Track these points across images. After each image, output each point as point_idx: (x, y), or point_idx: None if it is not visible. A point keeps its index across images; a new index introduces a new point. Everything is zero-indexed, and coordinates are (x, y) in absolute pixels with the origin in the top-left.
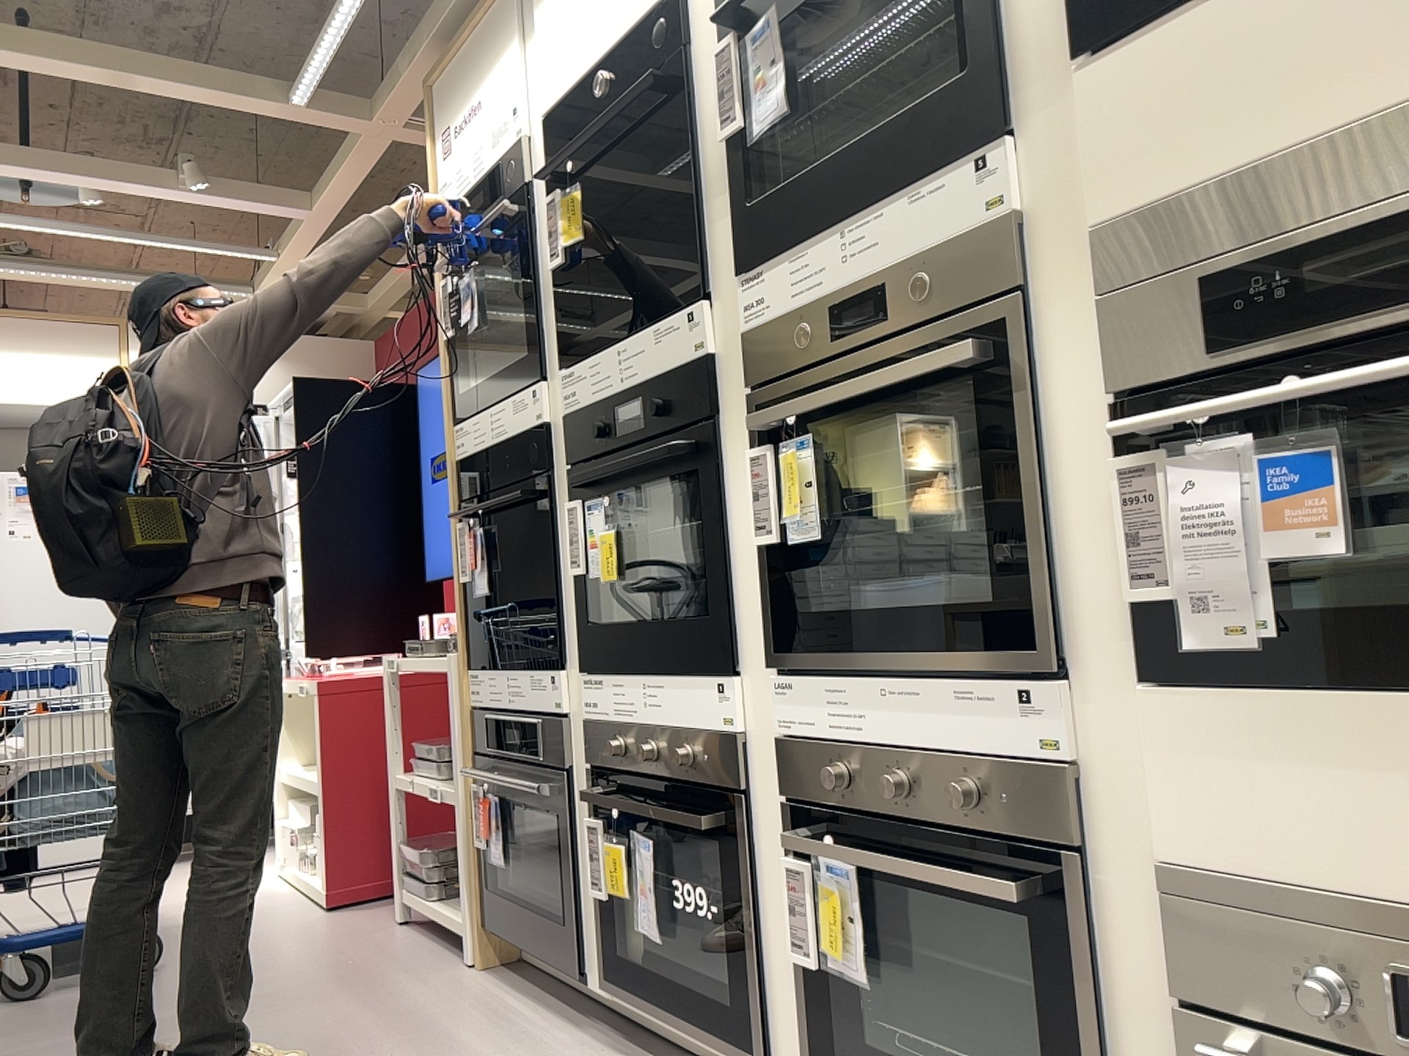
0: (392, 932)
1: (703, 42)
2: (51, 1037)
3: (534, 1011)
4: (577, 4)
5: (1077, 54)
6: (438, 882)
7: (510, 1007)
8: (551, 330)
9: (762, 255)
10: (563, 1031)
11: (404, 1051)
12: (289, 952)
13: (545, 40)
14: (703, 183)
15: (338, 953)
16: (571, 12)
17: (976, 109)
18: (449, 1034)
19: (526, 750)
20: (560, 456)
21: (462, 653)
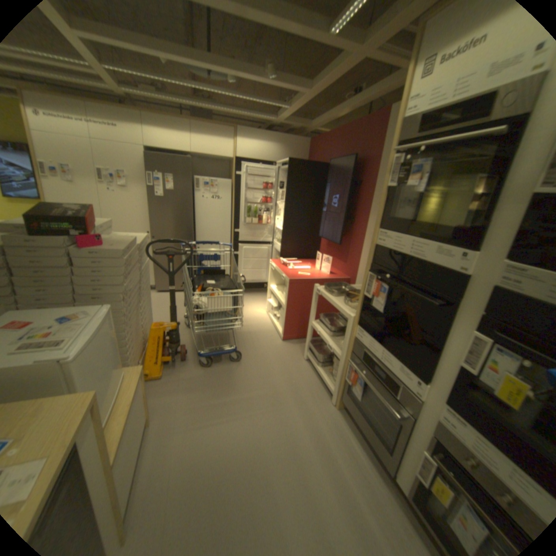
0: (303, 367)
1: None
2: (213, 399)
3: (365, 460)
4: None
5: None
6: (322, 364)
7: (355, 452)
8: (504, 227)
9: None
10: (381, 486)
11: (323, 473)
12: (274, 368)
13: None
14: None
15: (289, 376)
16: None
17: None
18: (337, 466)
19: (388, 386)
20: (476, 301)
21: (357, 319)
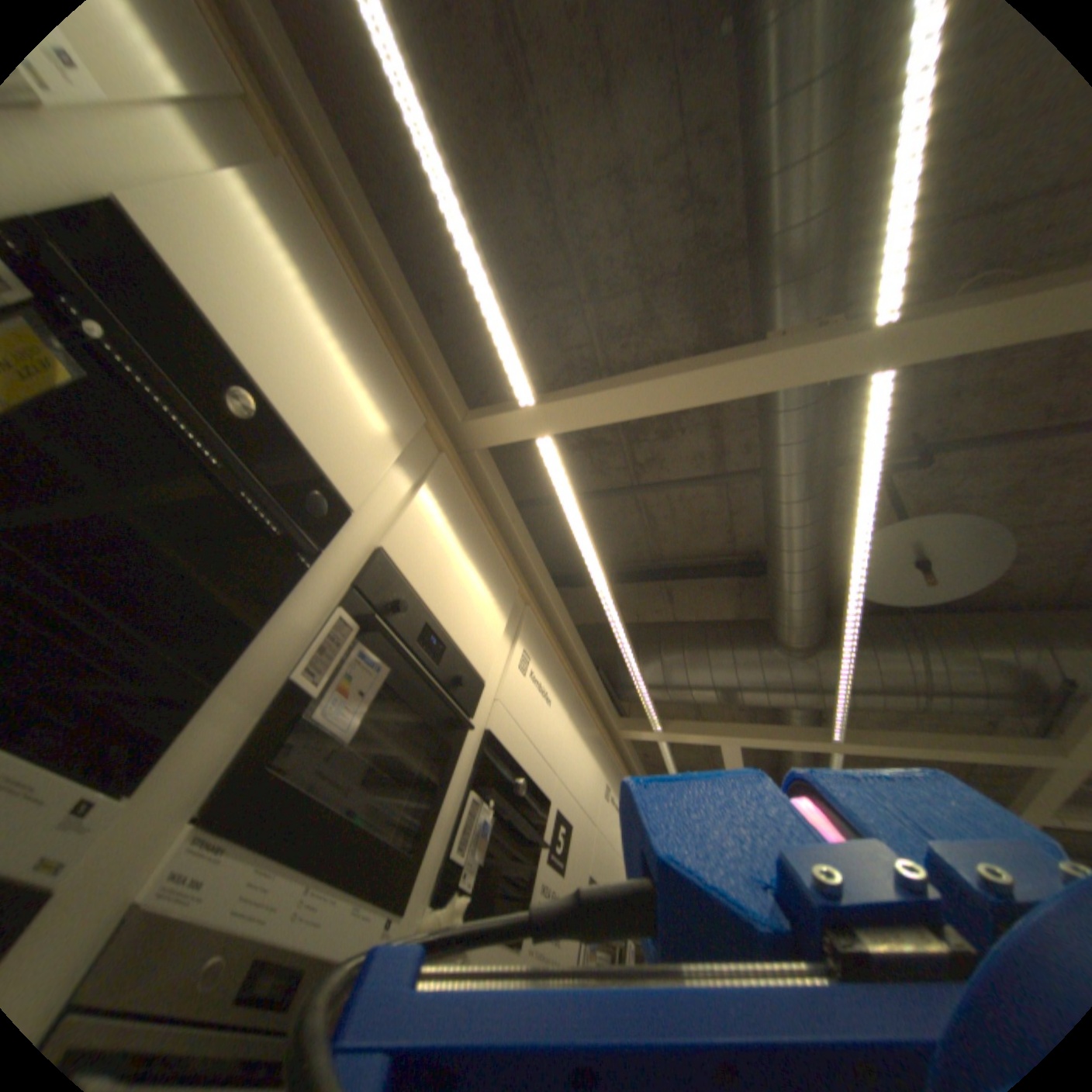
0: None
1: (328, 578)
2: None
3: None
4: (282, 319)
5: (434, 905)
6: None
7: None
8: None
9: (239, 840)
10: None
11: None
12: None
13: (222, 228)
14: (233, 672)
15: None
16: (272, 303)
17: (402, 887)
18: None
19: None
20: None
21: None
